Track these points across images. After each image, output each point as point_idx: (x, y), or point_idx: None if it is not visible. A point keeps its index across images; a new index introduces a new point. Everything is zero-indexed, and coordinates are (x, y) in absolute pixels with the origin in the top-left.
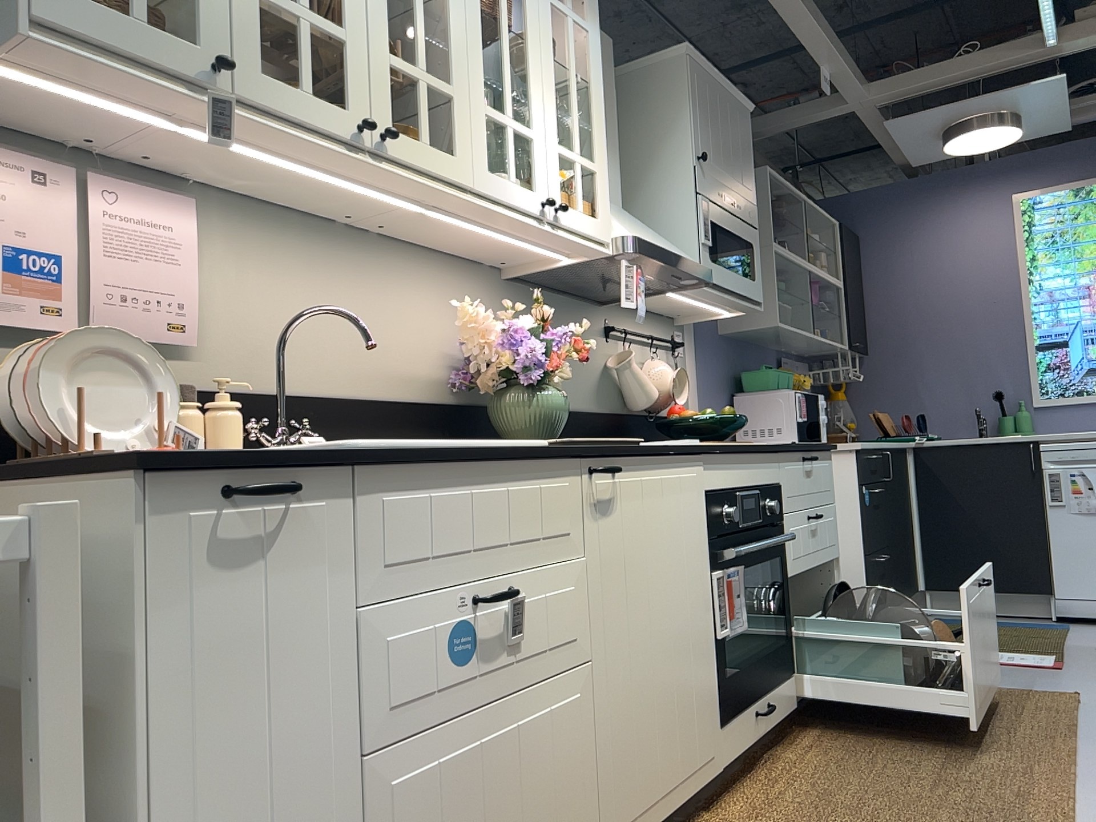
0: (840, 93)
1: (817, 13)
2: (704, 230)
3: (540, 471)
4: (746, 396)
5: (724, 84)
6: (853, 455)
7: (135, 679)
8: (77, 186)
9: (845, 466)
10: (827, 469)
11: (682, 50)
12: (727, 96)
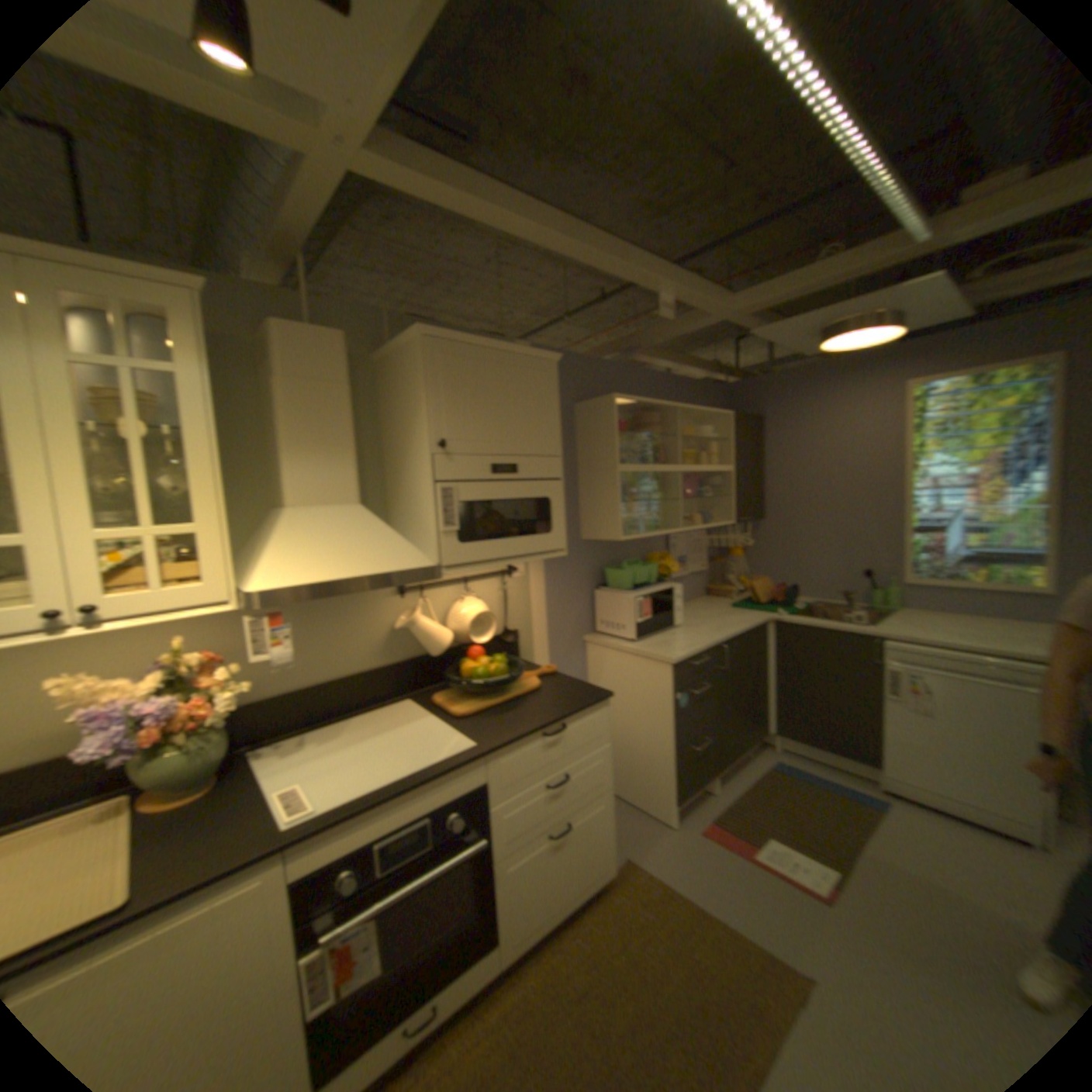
0: (699, 309)
1: (627, 244)
2: (445, 519)
3: None
4: (605, 591)
5: (501, 346)
6: (671, 667)
7: None
8: None
9: (664, 674)
10: (593, 723)
11: (418, 330)
12: (508, 358)
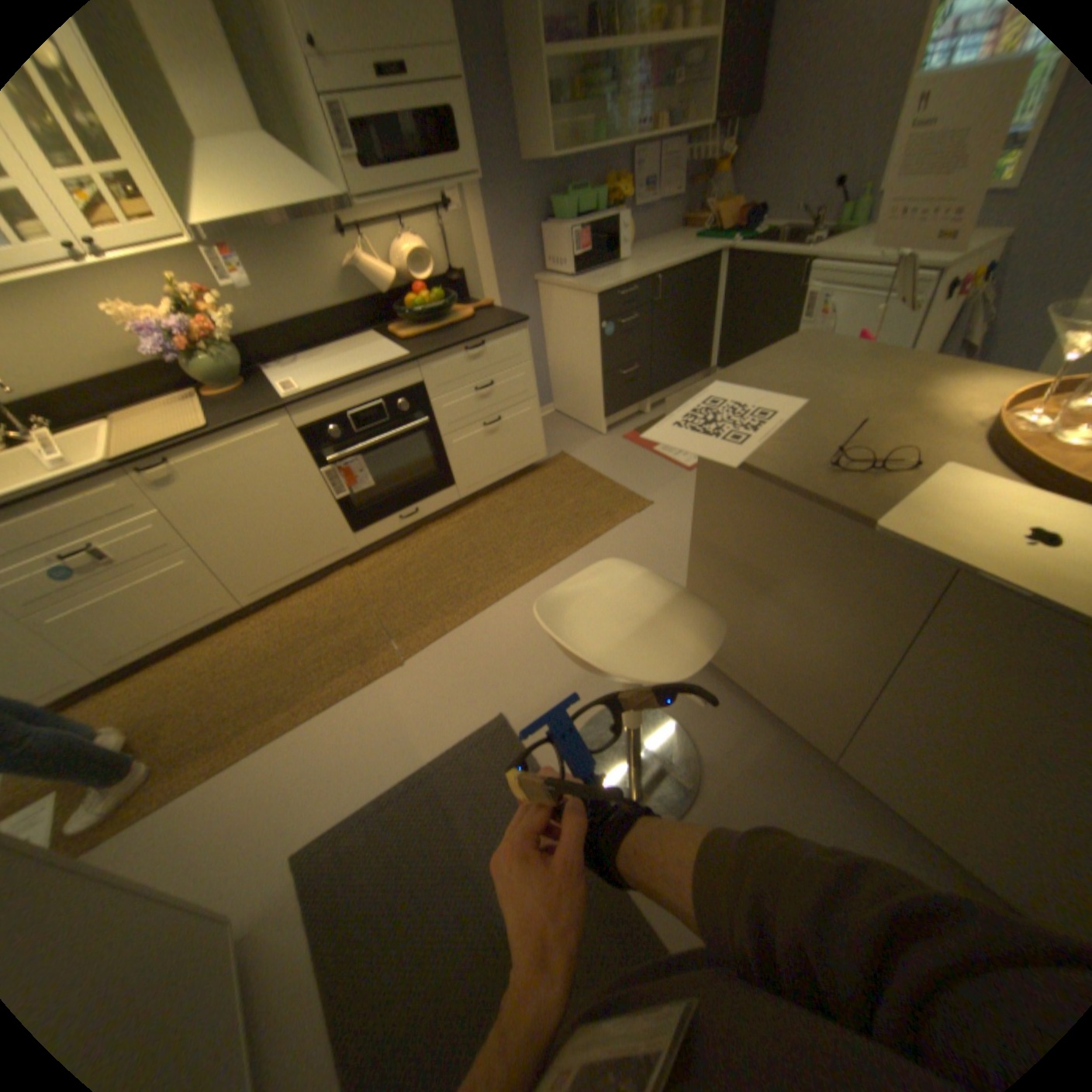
0: None
1: None
2: (338, 142)
3: (82, 488)
4: (550, 224)
5: None
6: (596, 297)
7: None
8: None
9: (592, 305)
10: (510, 342)
11: None
12: None
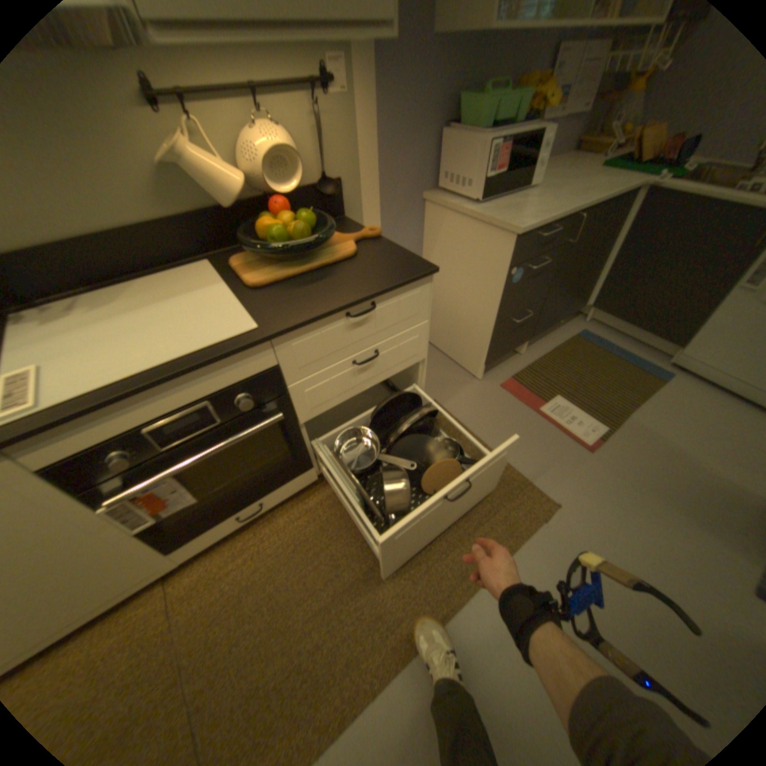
0: None
1: None
2: None
3: None
4: (454, 129)
5: None
6: (513, 236)
7: None
8: None
9: (503, 245)
10: (408, 300)
11: None
12: None
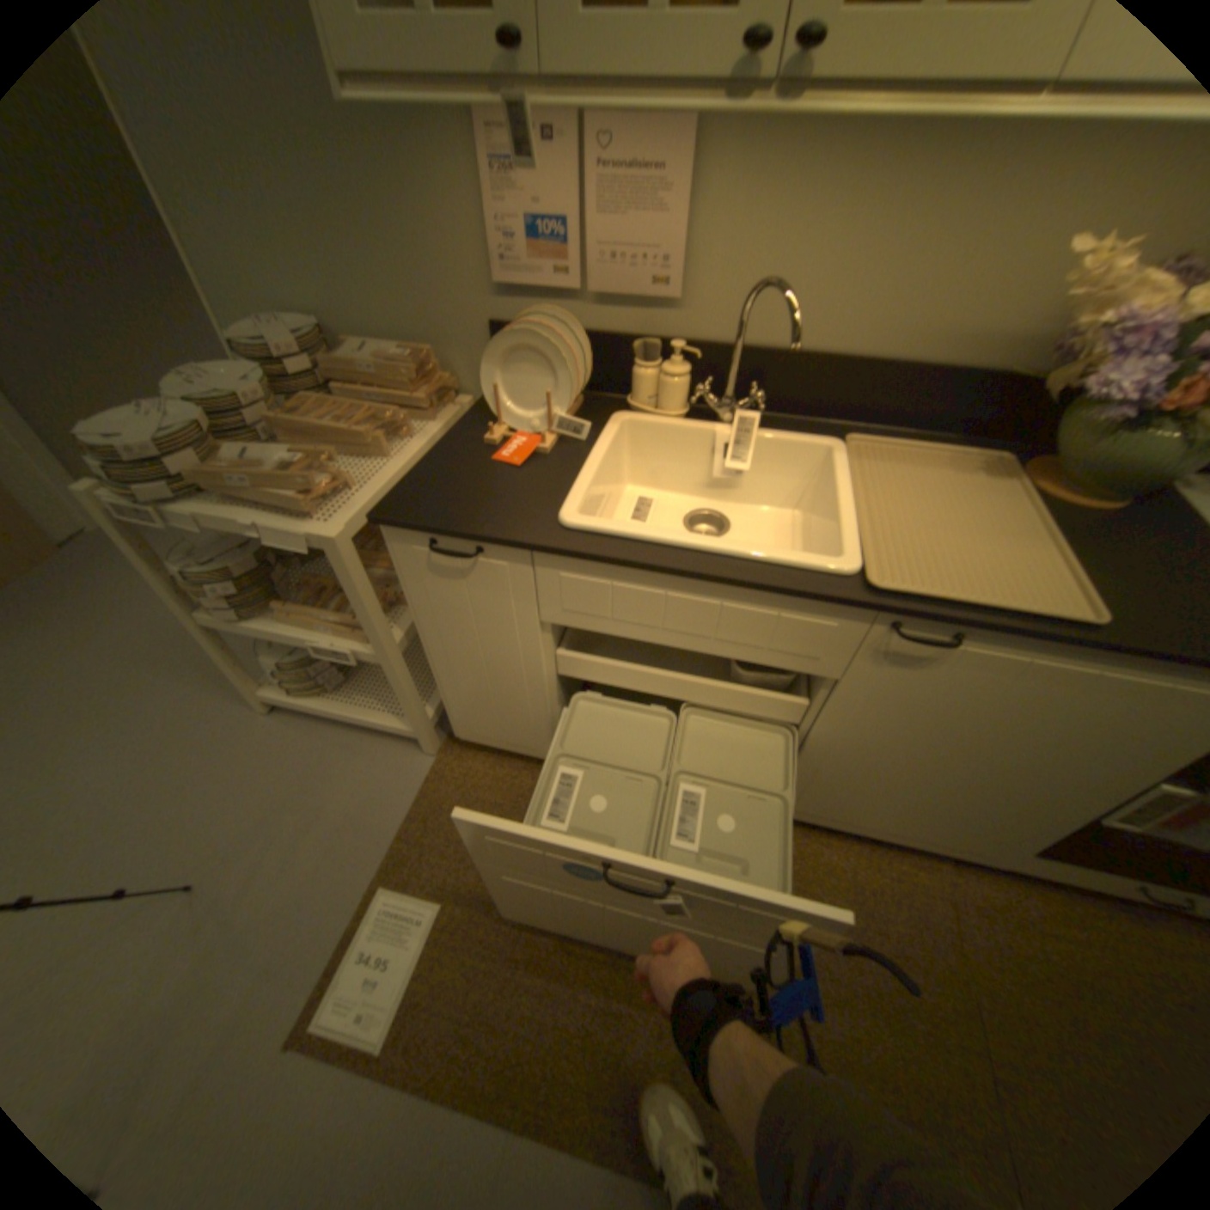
0: None
1: None
2: None
3: (790, 603)
4: None
5: None
6: None
7: (412, 603)
8: (579, 130)
9: None
10: None
11: None
12: None
